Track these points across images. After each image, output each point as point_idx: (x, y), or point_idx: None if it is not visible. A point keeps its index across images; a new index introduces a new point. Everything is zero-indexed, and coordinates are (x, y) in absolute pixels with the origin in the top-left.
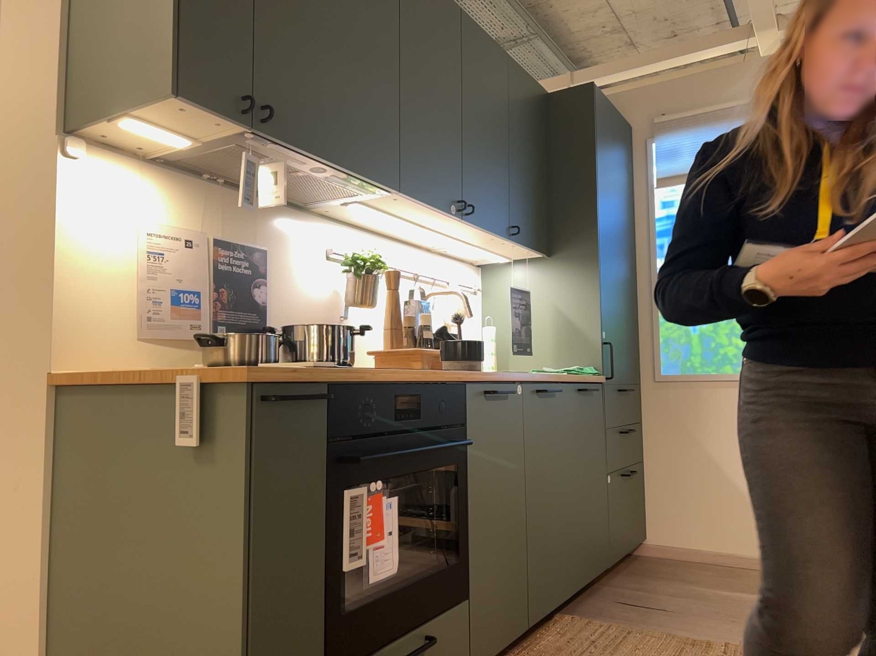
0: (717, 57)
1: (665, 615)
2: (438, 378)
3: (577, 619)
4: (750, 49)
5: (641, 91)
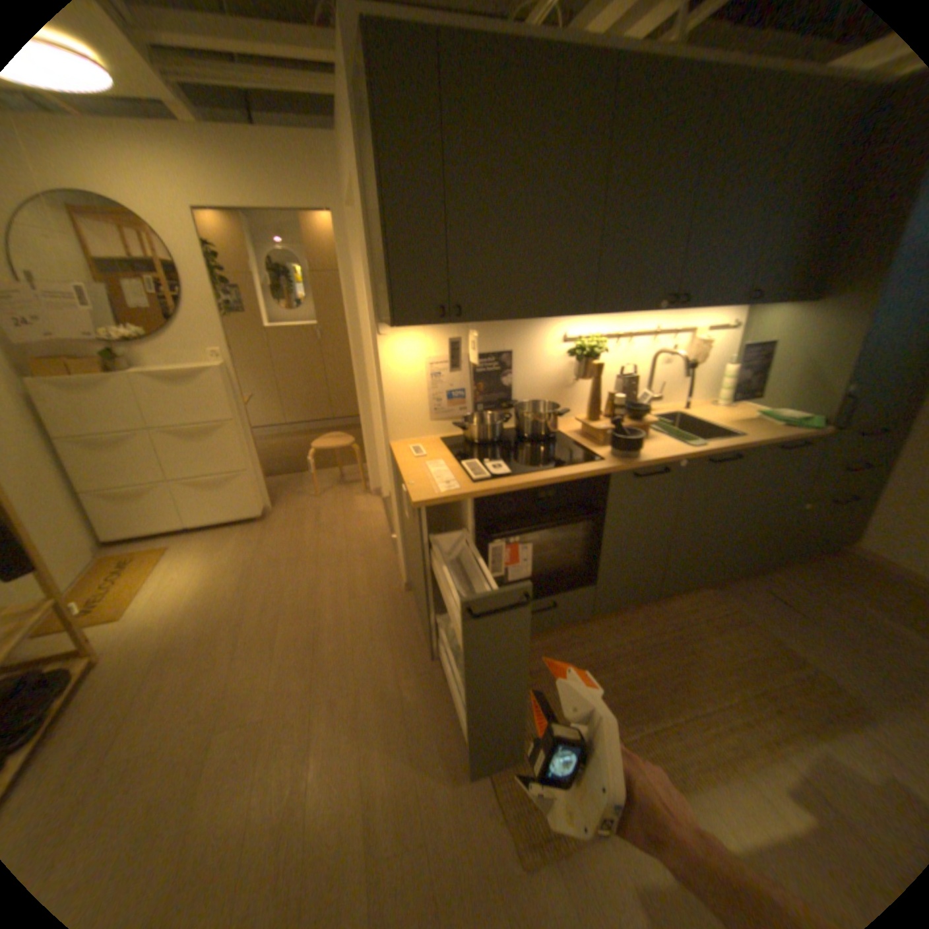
0: None
1: (798, 621)
2: (580, 473)
3: (716, 596)
4: None
5: None
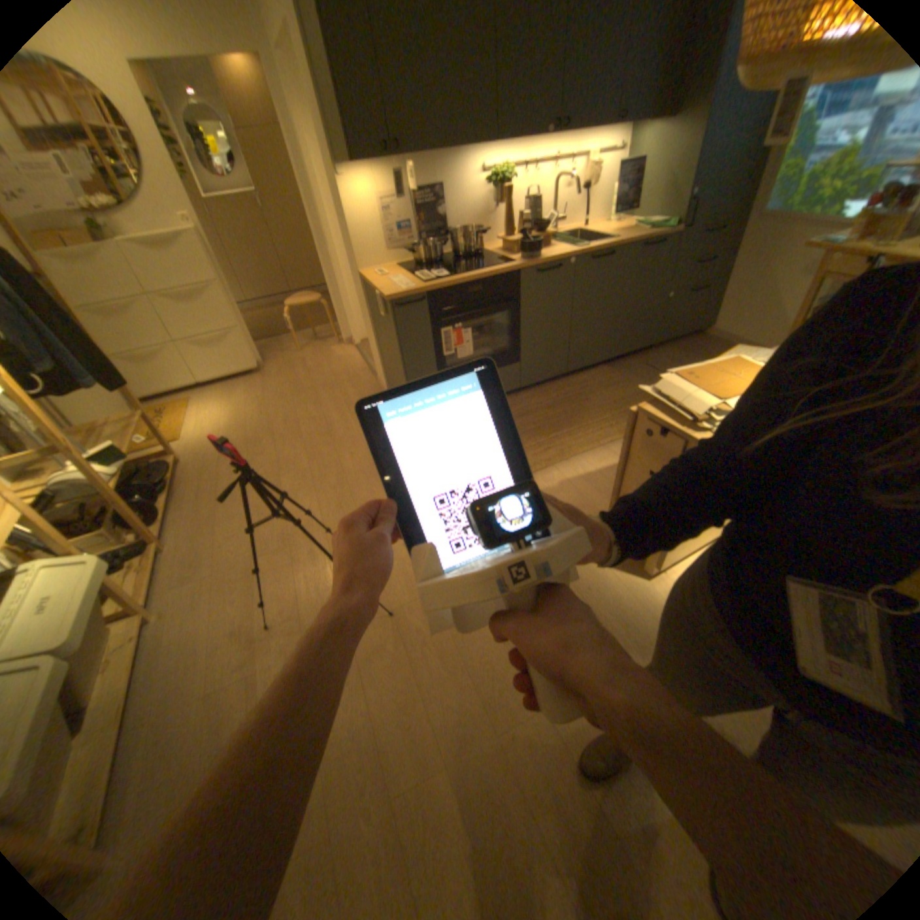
0: None
1: (656, 376)
2: (497, 272)
3: (606, 370)
4: None
5: None
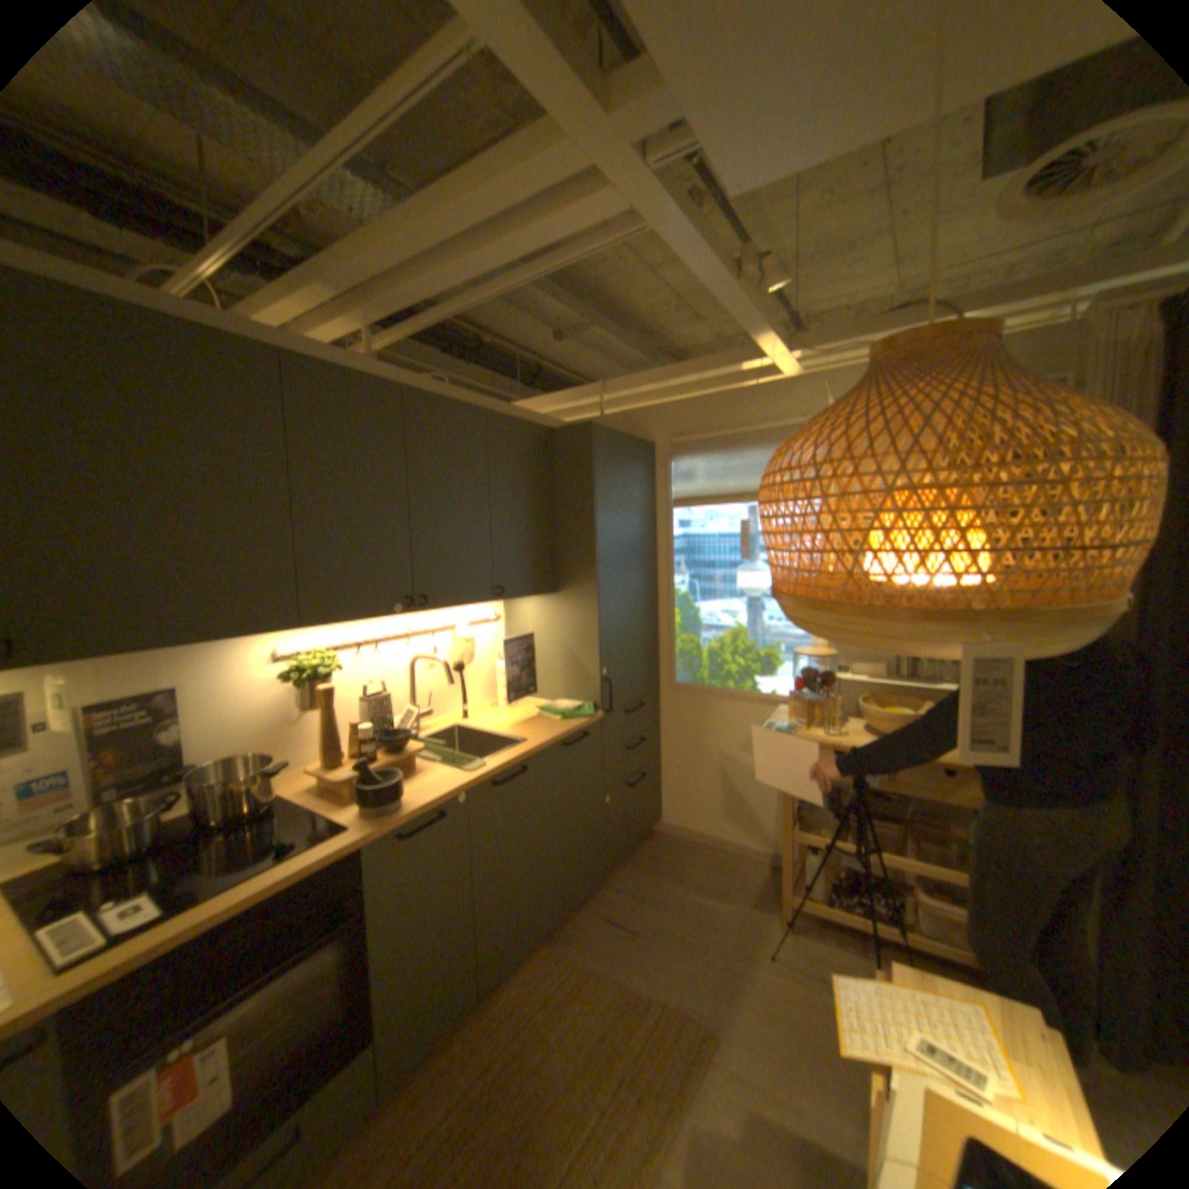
0: (738, 373)
1: (634, 947)
2: (308, 868)
3: (550, 959)
4: (769, 366)
5: (664, 407)
